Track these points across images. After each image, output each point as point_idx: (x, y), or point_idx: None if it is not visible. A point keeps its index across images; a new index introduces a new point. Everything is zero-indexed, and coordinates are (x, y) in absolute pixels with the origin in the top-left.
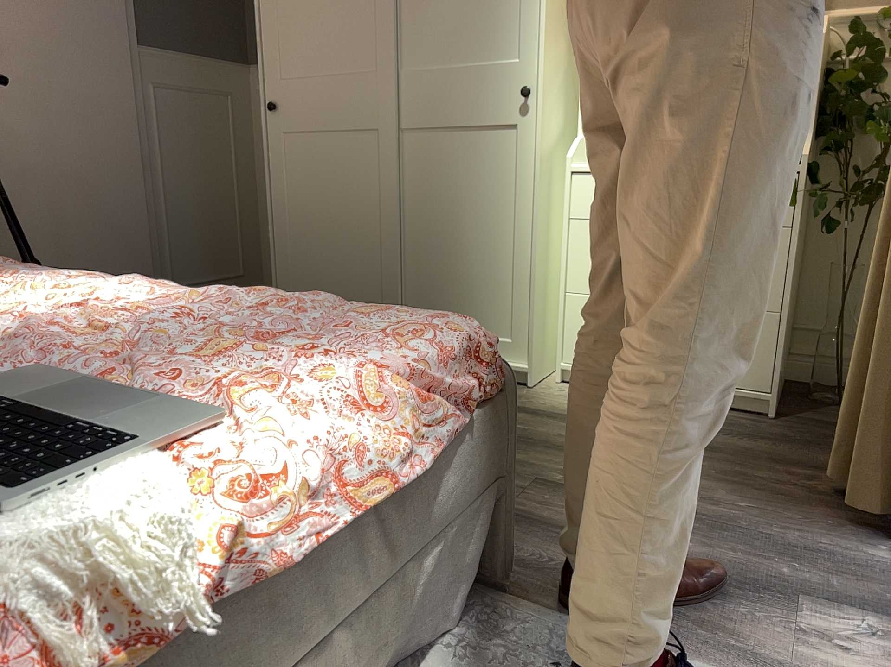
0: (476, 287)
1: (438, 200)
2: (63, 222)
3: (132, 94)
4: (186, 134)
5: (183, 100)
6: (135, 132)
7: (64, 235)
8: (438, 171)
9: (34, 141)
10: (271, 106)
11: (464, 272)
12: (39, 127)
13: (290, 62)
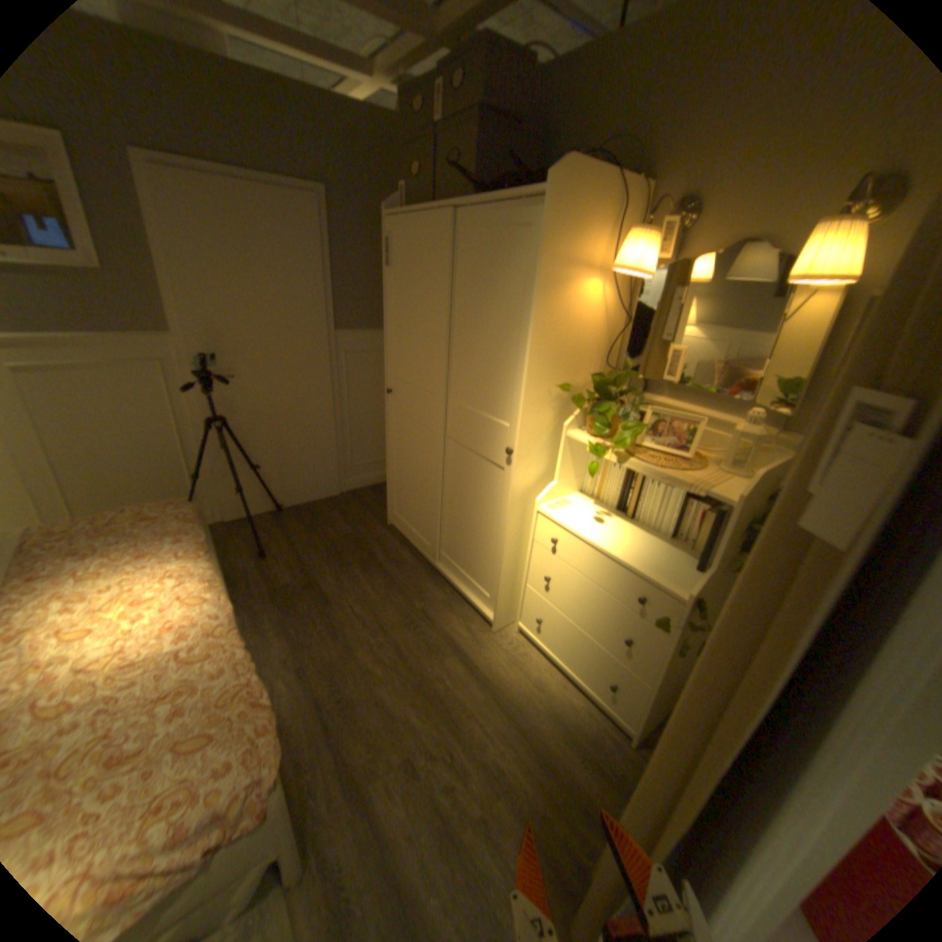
0: (476, 553)
1: (462, 490)
2: (280, 438)
3: (327, 361)
4: (366, 379)
5: (365, 358)
6: (328, 383)
7: (281, 445)
8: (463, 472)
9: (263, 396)
10: (388, 391)
11: (471, 540)
12: (266, 388)
13: (399, 367)
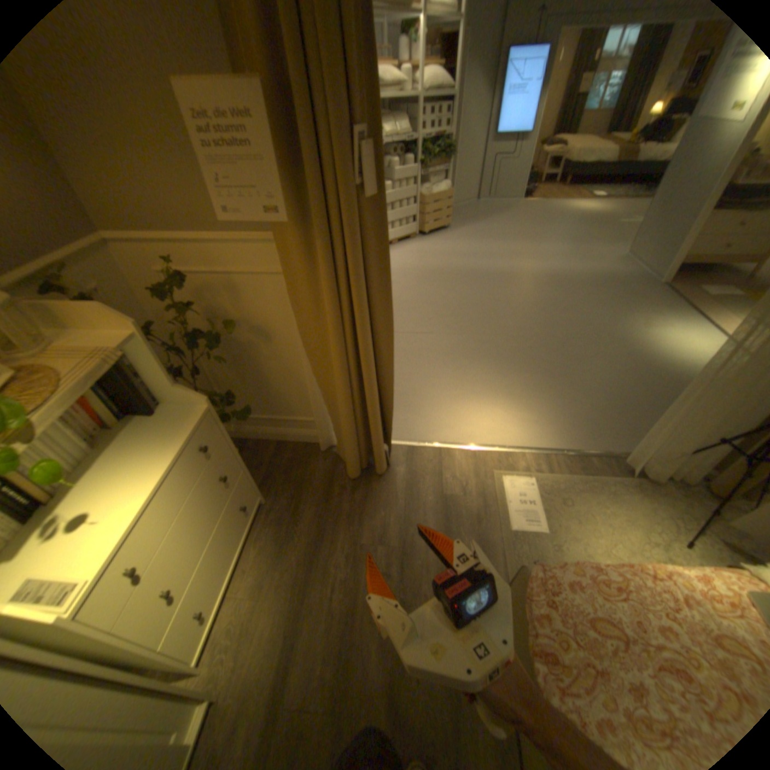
0: None
1: None
2: None
3: None
4: None
5: None
6: None
7: None
8: None
9: None
10: None
11: None
12: None
13: None
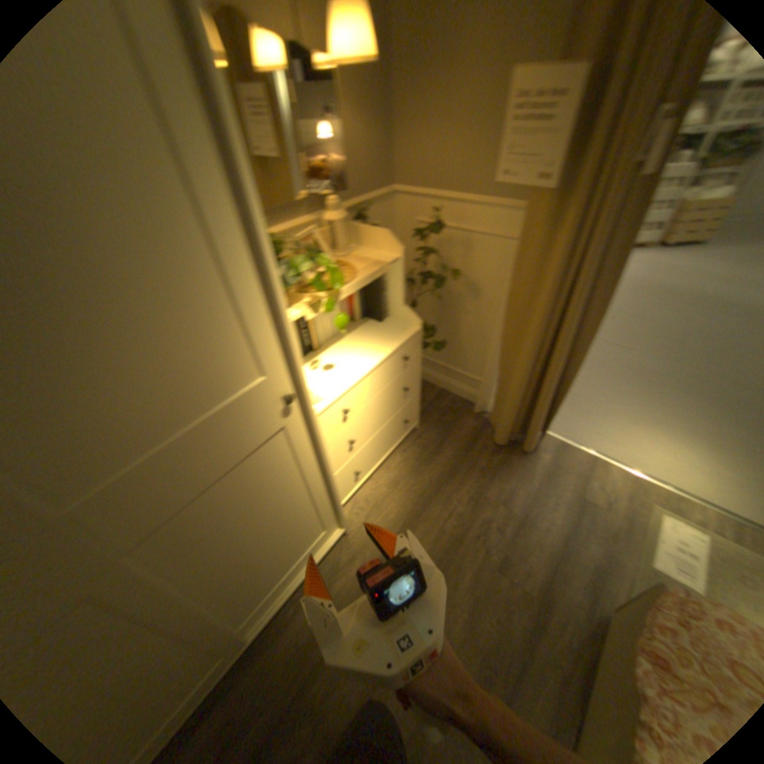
0: (293, 539)
1: (229, 540)
2: None
3: None
4: None
5: None
6: None
7: None
8: (216, 525)
9: None
10: None
11: (279, 545)
12: None
13: None
